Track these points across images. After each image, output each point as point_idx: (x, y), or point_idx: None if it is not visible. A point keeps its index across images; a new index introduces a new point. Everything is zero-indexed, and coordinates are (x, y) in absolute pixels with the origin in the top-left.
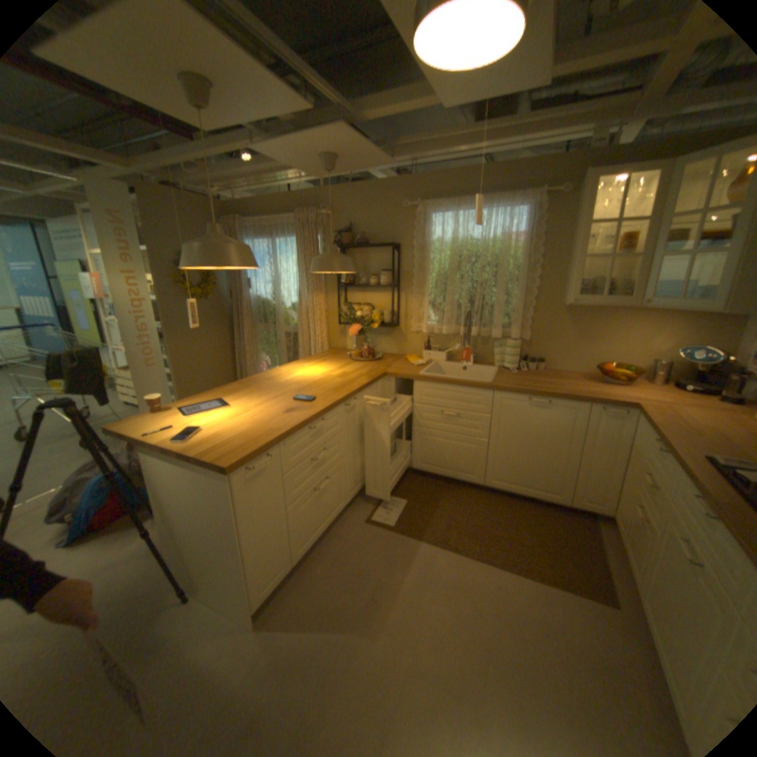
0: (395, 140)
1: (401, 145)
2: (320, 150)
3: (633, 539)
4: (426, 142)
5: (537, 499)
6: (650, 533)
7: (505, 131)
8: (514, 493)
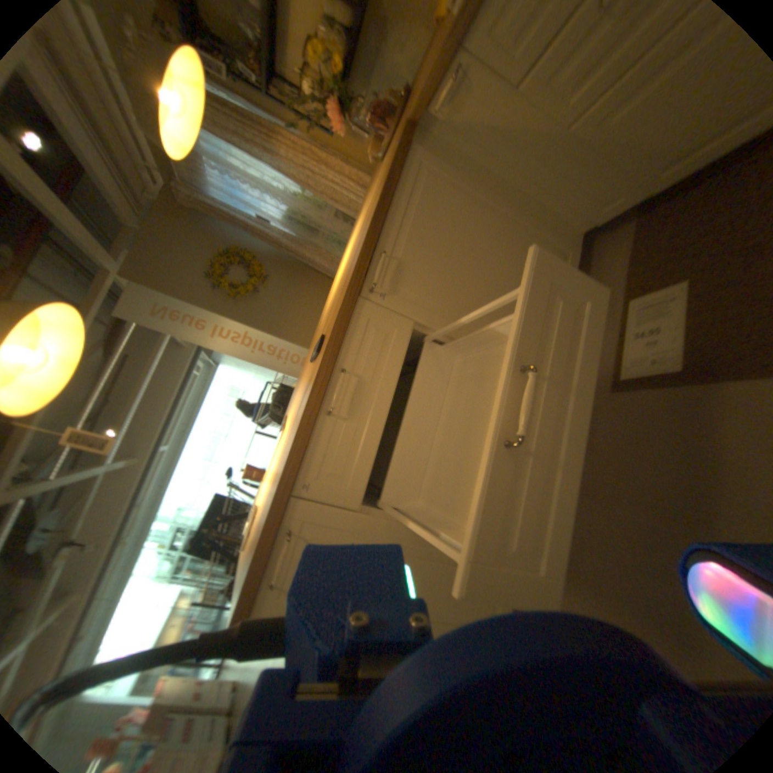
0: None
1: None
2: None
3: None
4: None
5: None
6: None
7: None
8: None
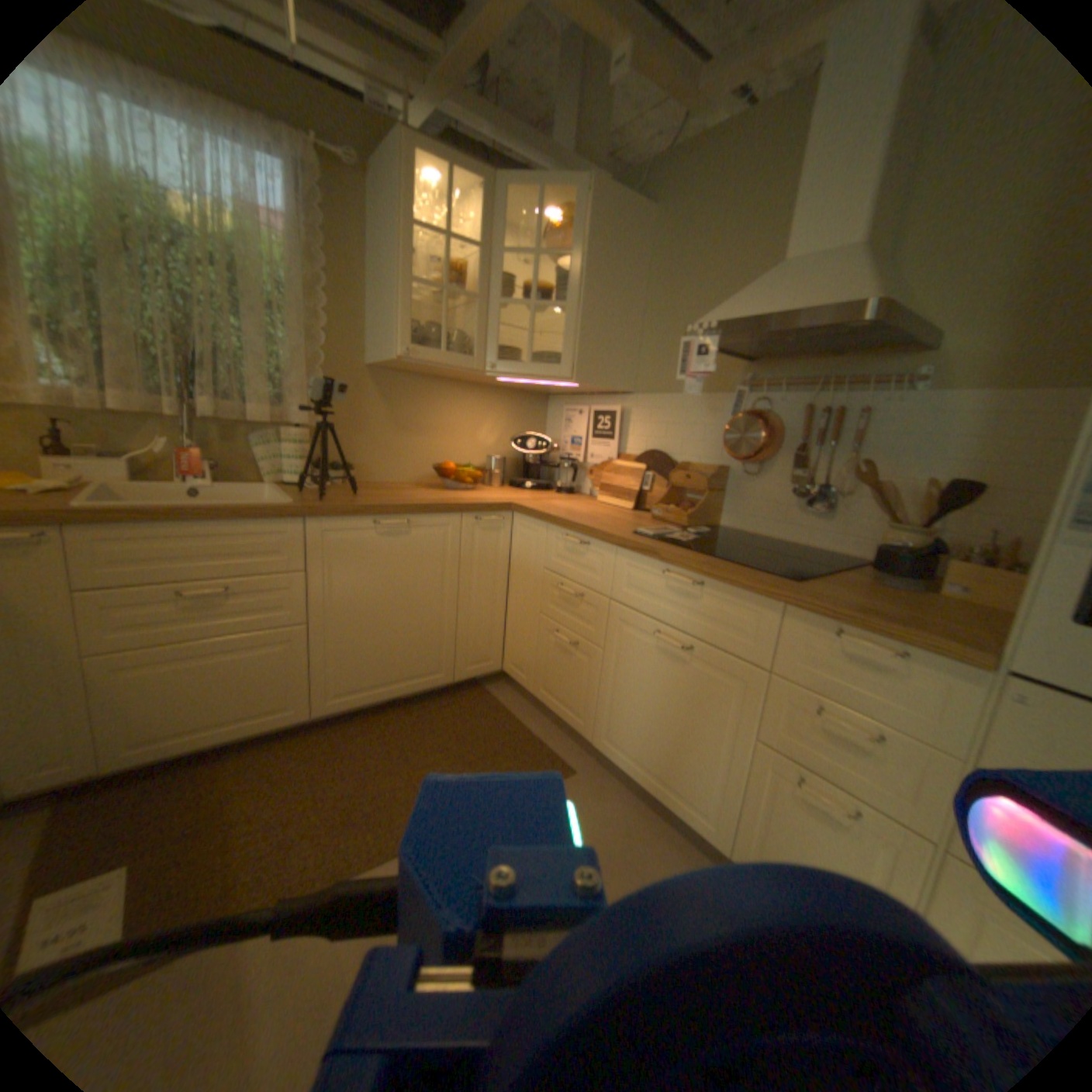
0: None
1: None
2: None
3: (546, 678)
4: None
5: (405, 694)
6: (578, 654)
7: None
8: (367, 704)
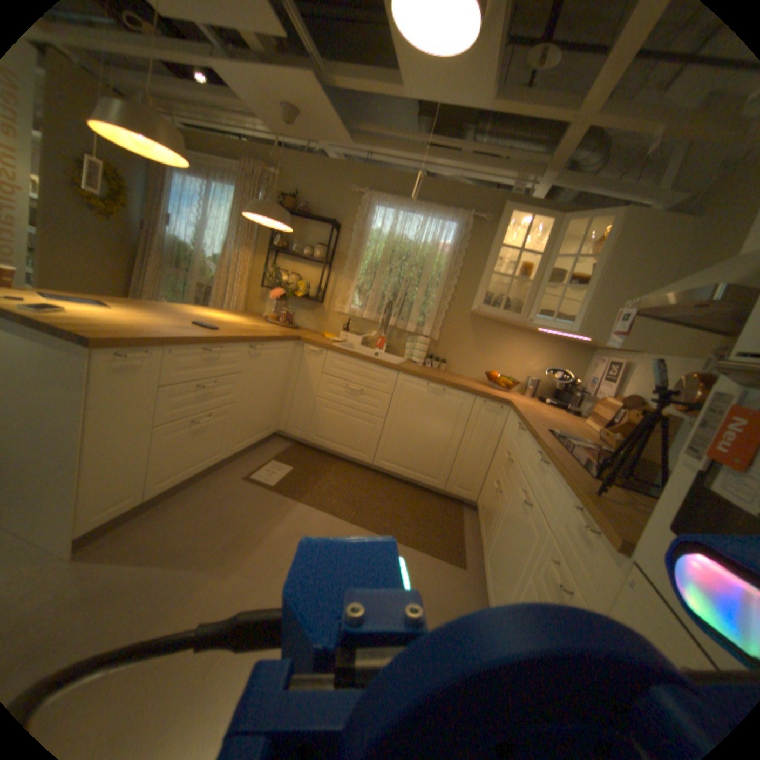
0: (357, 124)
1: (362, 131)
2: (284, 97)
3: (486, 514)
4: (385, 140)
5: (416, 481)
6: (499, 501)
7: (451, 155)
8: (397, 474)
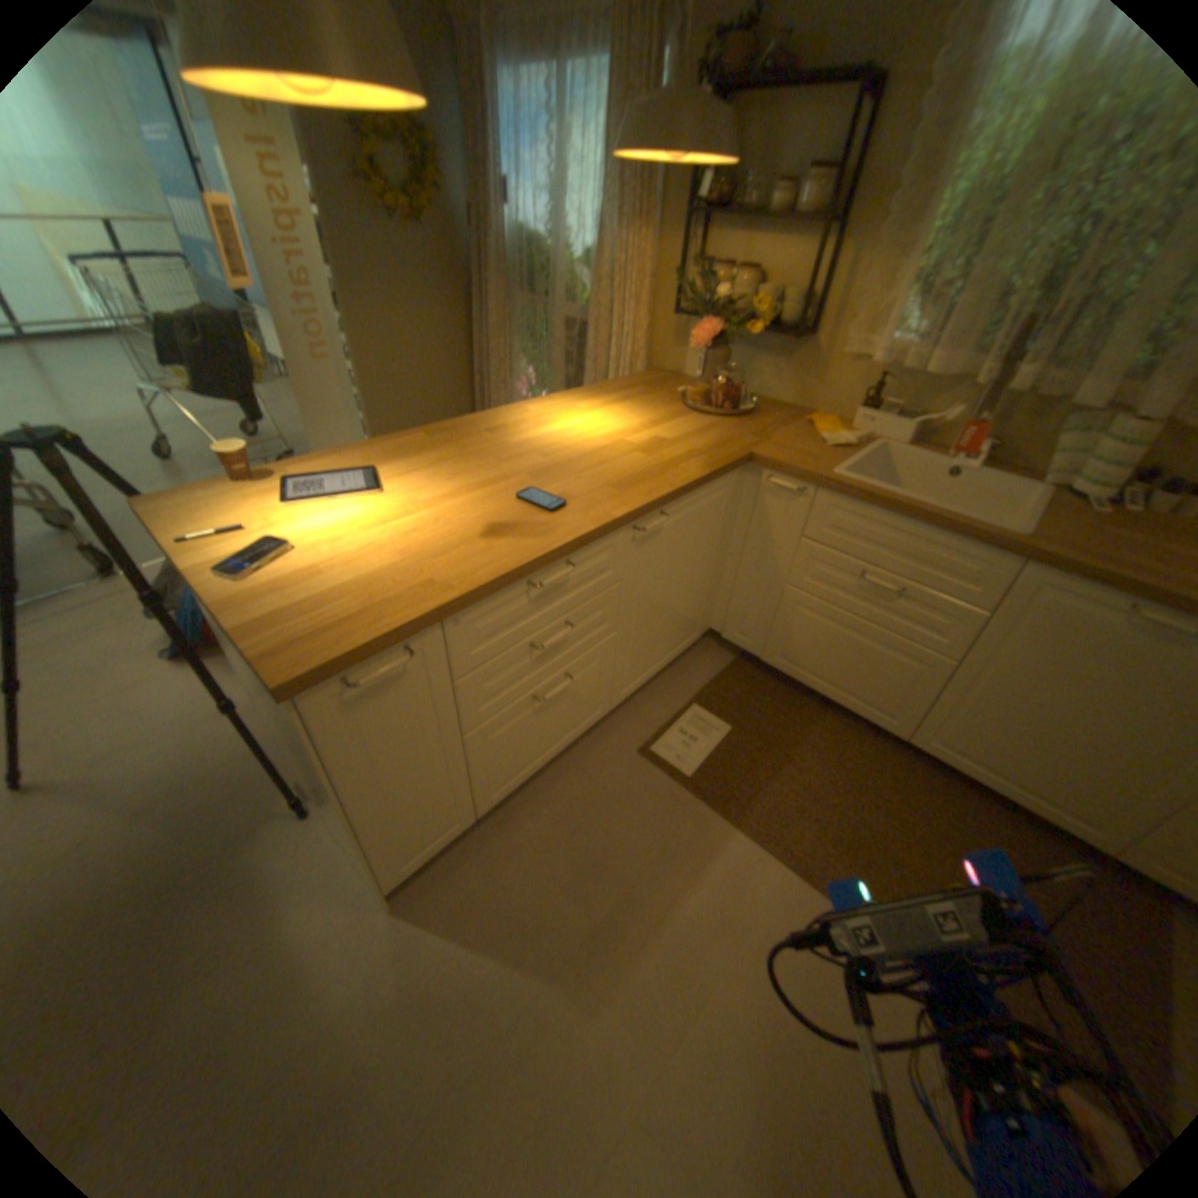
0: None
1: None
2: None
3: None
4: None
5: (1031, 812)
6: None
7: None
8: (976, 781)
